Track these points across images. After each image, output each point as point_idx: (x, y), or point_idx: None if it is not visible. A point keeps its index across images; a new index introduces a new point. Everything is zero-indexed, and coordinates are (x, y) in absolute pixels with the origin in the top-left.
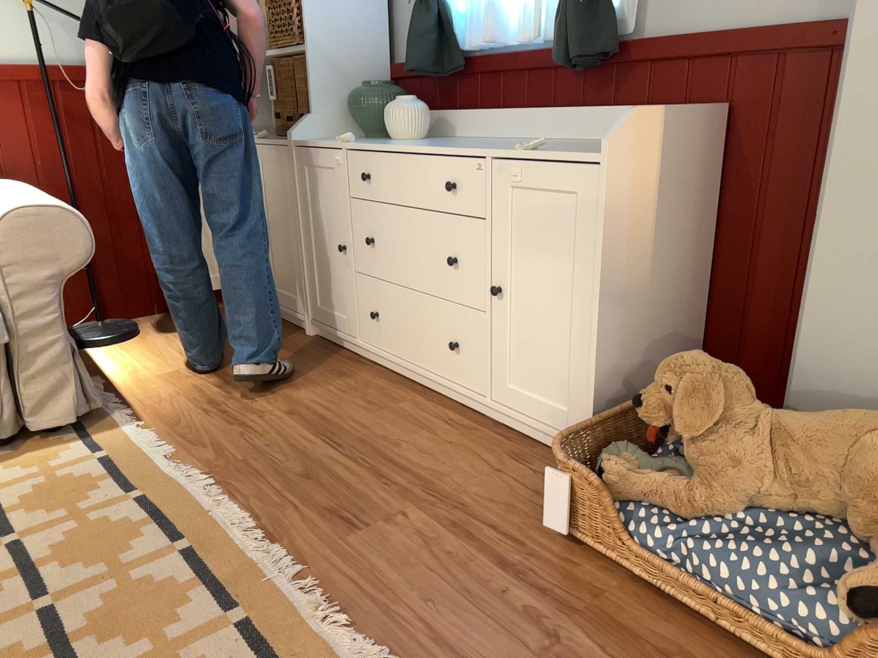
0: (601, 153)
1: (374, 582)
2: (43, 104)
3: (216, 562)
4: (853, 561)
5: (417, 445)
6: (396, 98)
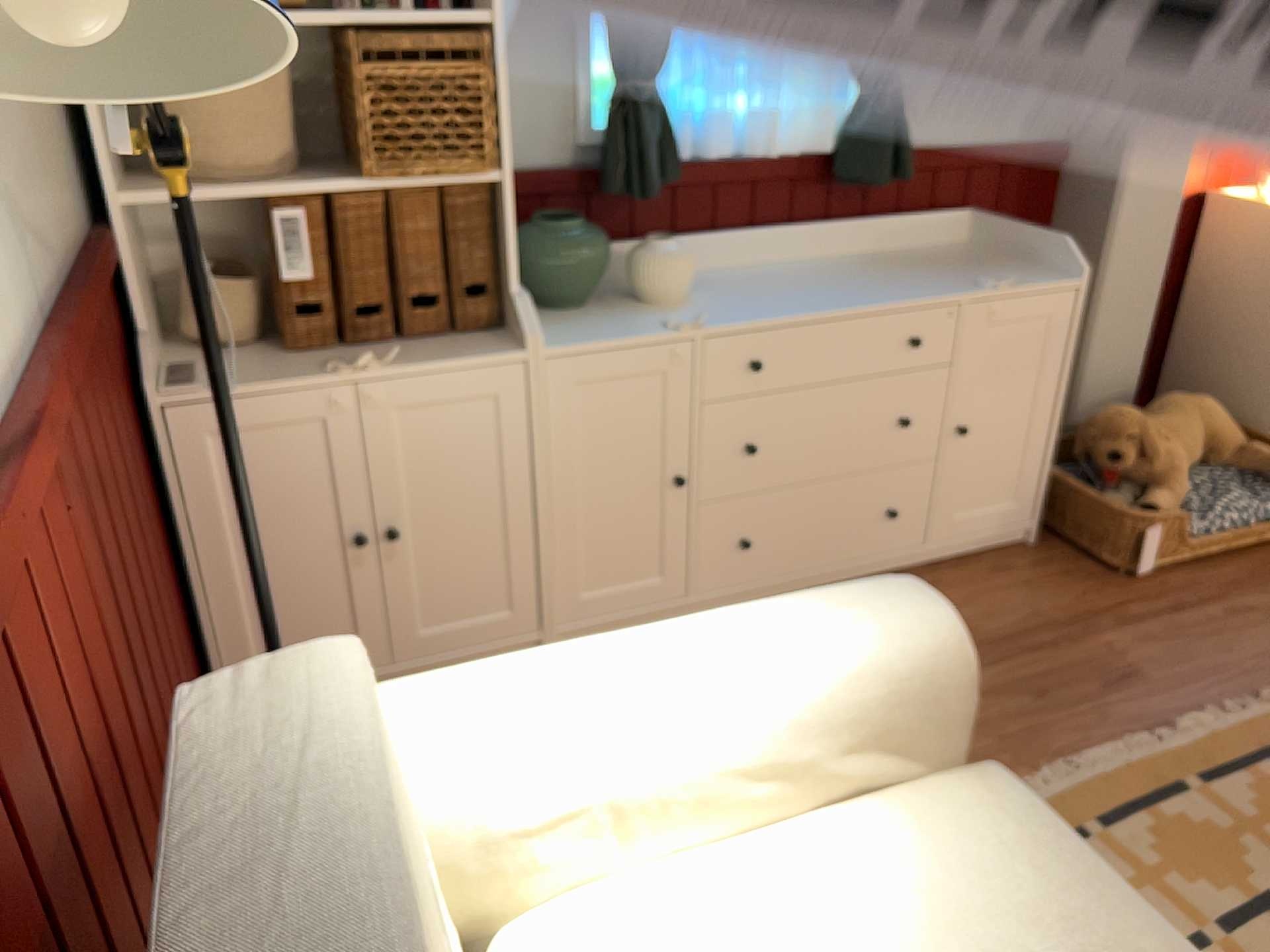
0: (1060, 276)
1: (1217, 677)
2: (56, 475)
3: (1220, 763)
4: (1246, 476)
5: (971, 618)
6: (605, 236)
